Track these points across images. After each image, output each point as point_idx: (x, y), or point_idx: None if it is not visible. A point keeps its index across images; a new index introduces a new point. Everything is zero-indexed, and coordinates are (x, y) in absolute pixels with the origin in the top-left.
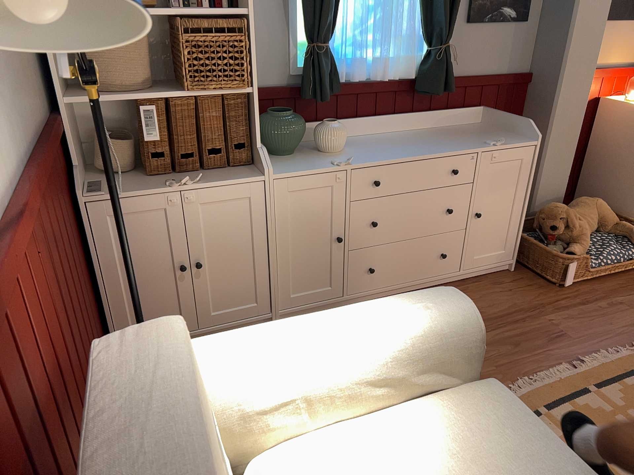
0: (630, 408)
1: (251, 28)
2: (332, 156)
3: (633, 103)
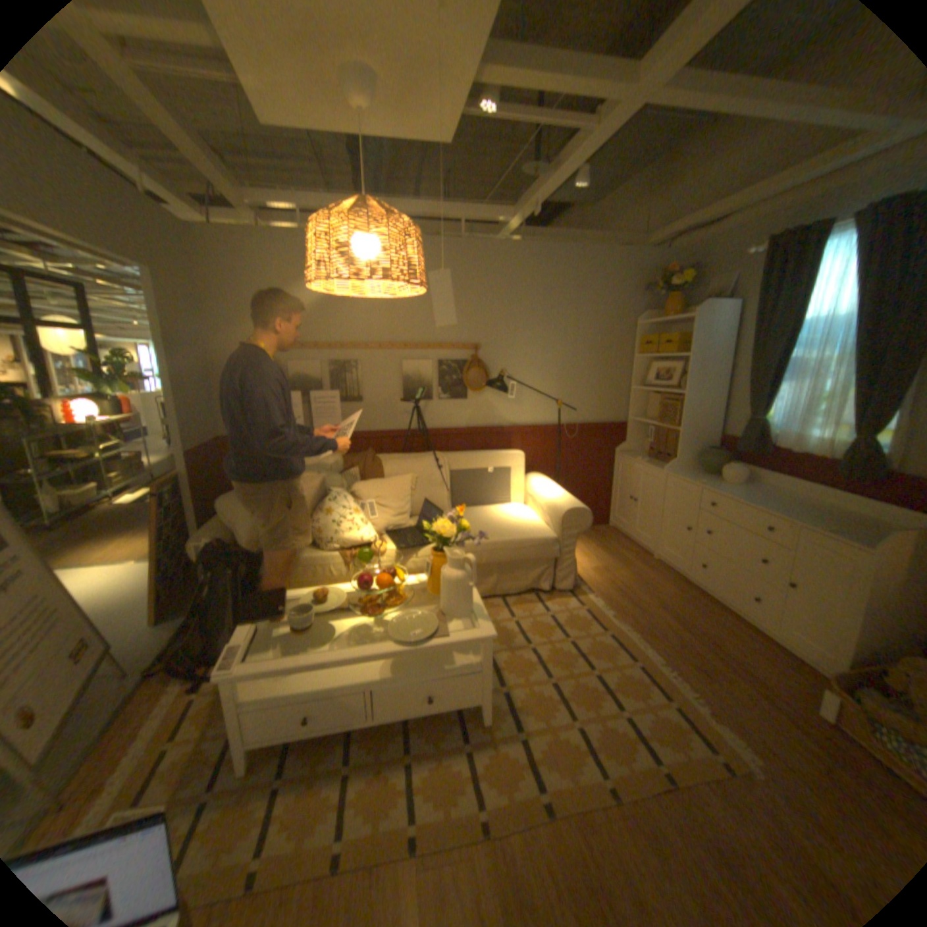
0: (624, 677)
1: (686, 400)
2: (718, 482)
3: None
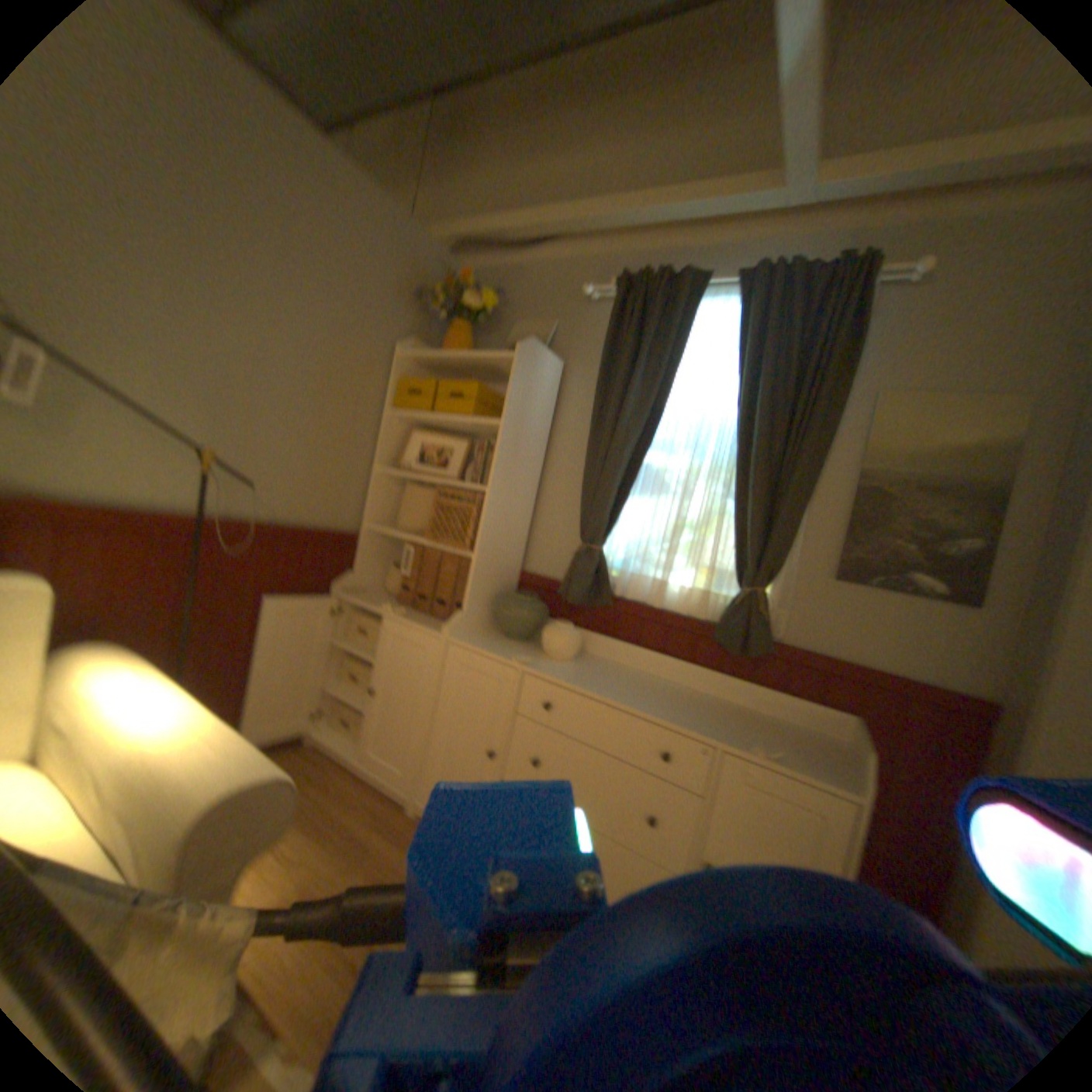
0: None
1: (488, 504)
2: (540, 659)
3: None
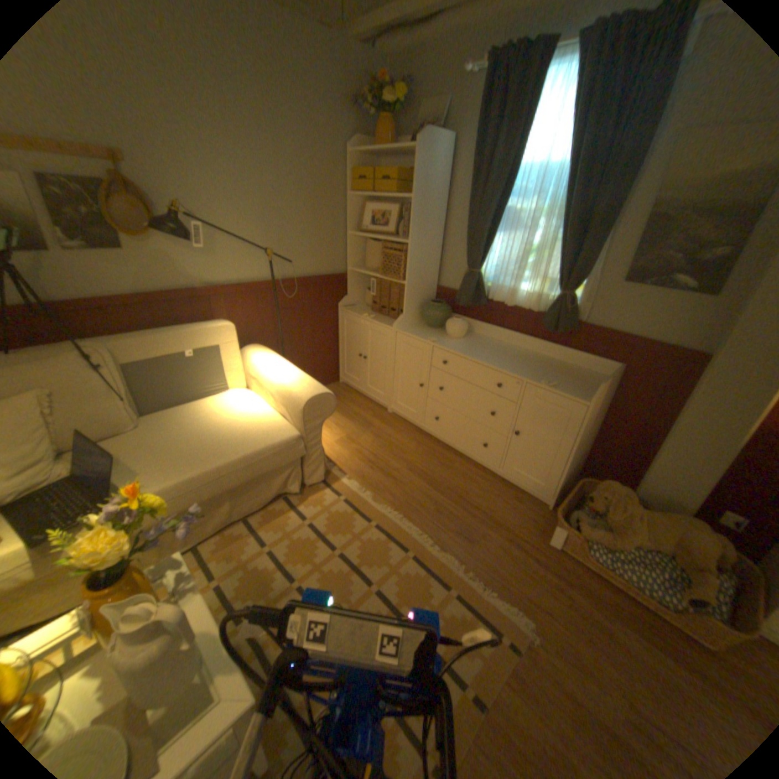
0: (402, 578)
1: (410, 250)
2: (443, 338)
3: None
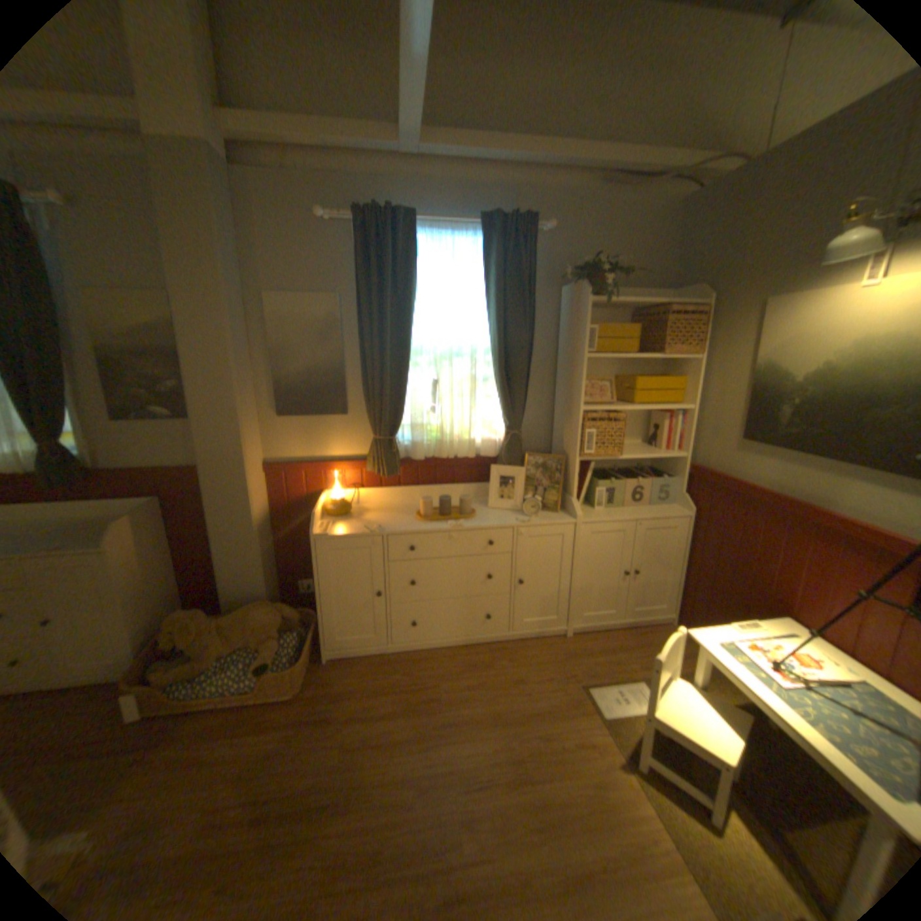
0: None
1: None
2: None
3: (330, 501)
